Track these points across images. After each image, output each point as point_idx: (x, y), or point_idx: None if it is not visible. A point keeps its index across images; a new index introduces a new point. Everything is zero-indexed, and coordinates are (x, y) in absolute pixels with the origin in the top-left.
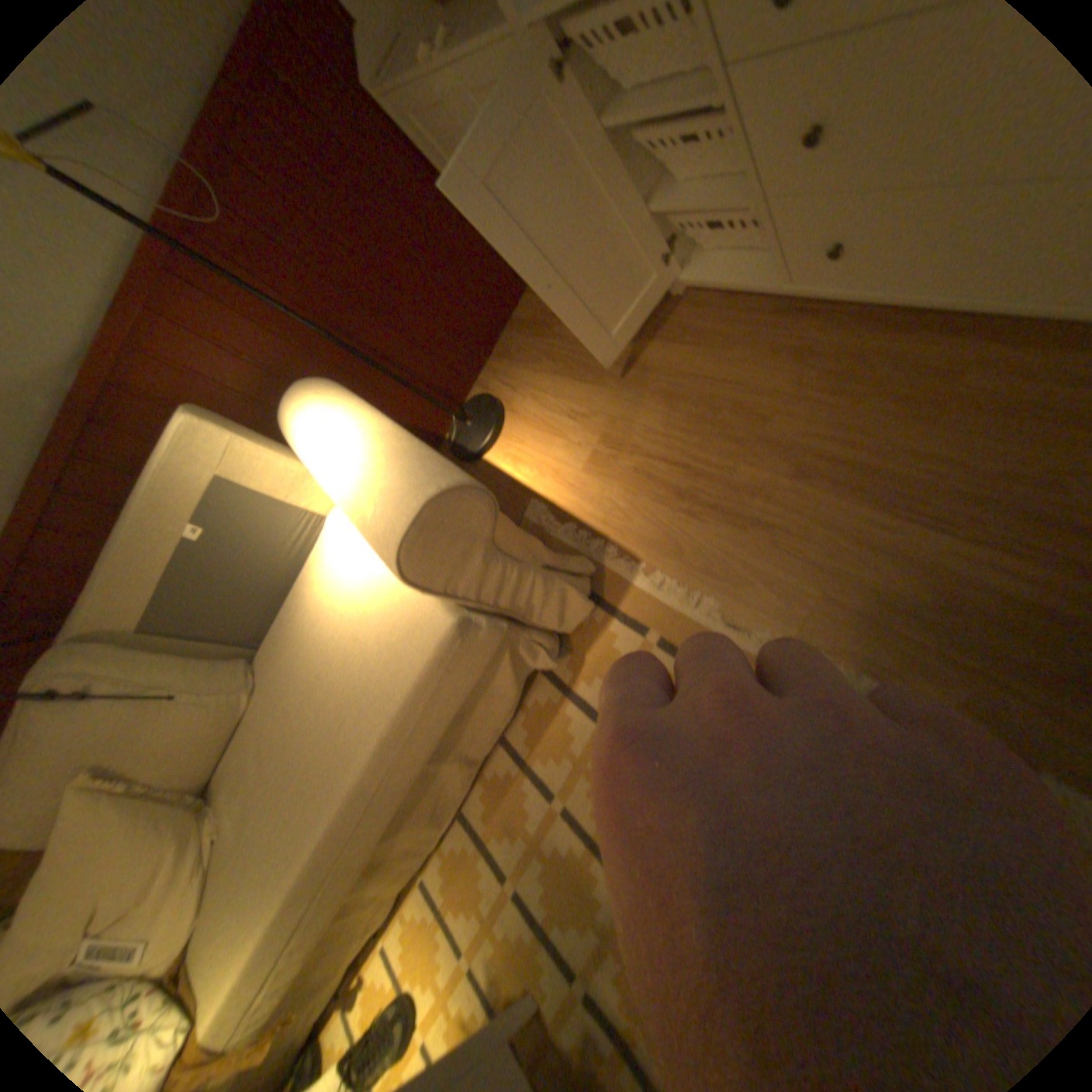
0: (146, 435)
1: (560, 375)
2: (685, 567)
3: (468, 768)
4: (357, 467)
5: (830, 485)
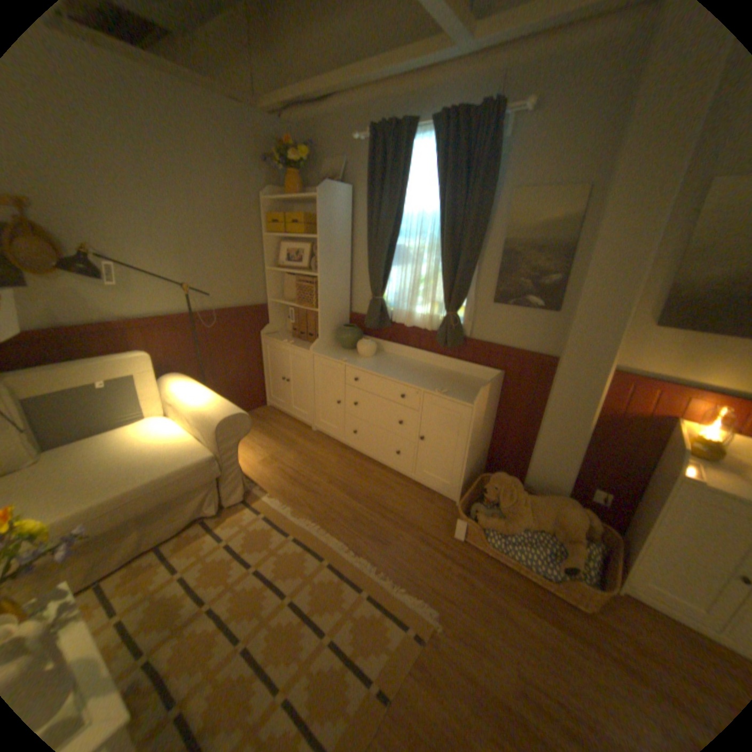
0: (106, 348)
1: (262, 434)
2: (282, 499)
3: (134, 549)
4: (210, 400)
5: (336, 487)
